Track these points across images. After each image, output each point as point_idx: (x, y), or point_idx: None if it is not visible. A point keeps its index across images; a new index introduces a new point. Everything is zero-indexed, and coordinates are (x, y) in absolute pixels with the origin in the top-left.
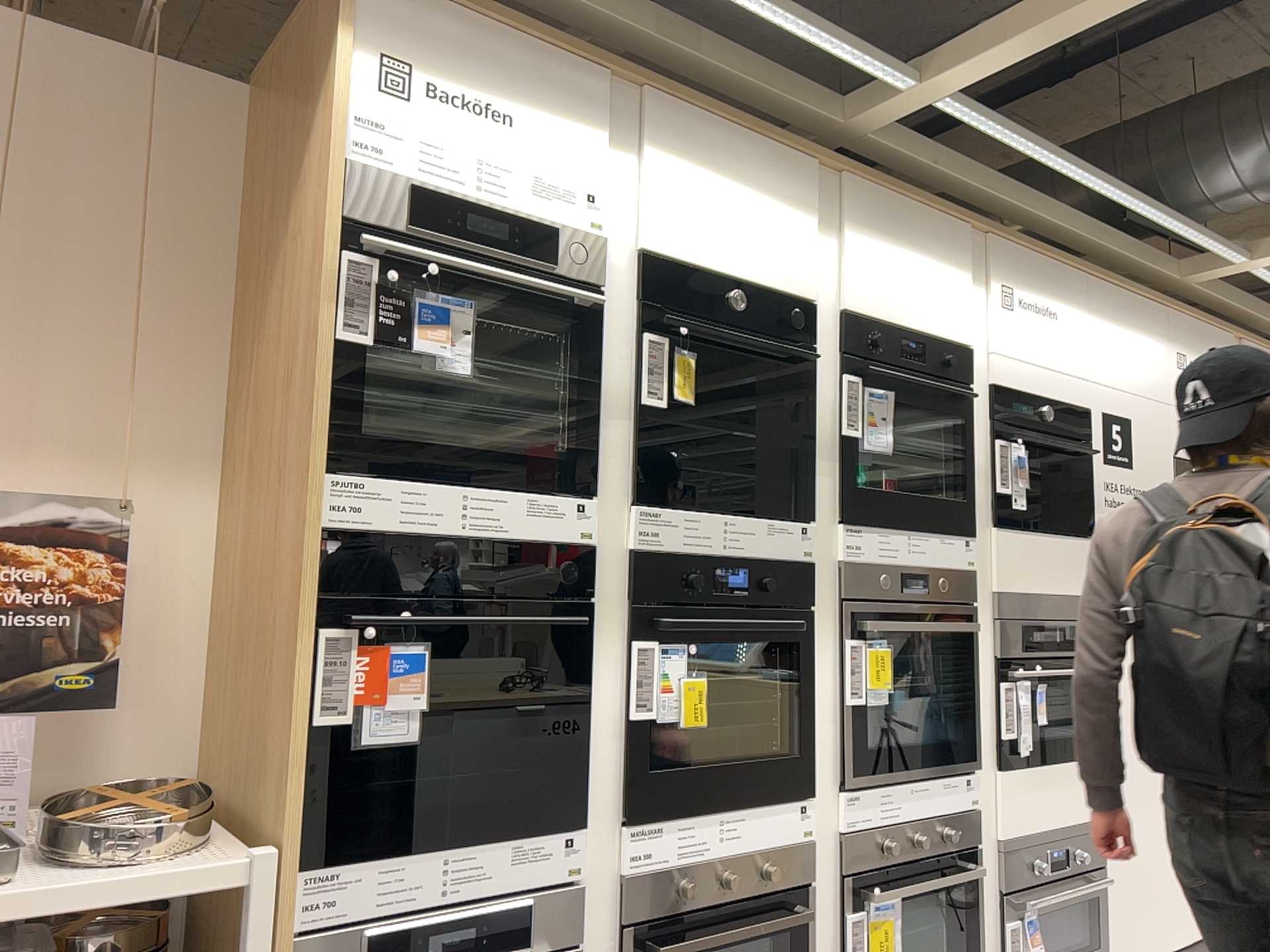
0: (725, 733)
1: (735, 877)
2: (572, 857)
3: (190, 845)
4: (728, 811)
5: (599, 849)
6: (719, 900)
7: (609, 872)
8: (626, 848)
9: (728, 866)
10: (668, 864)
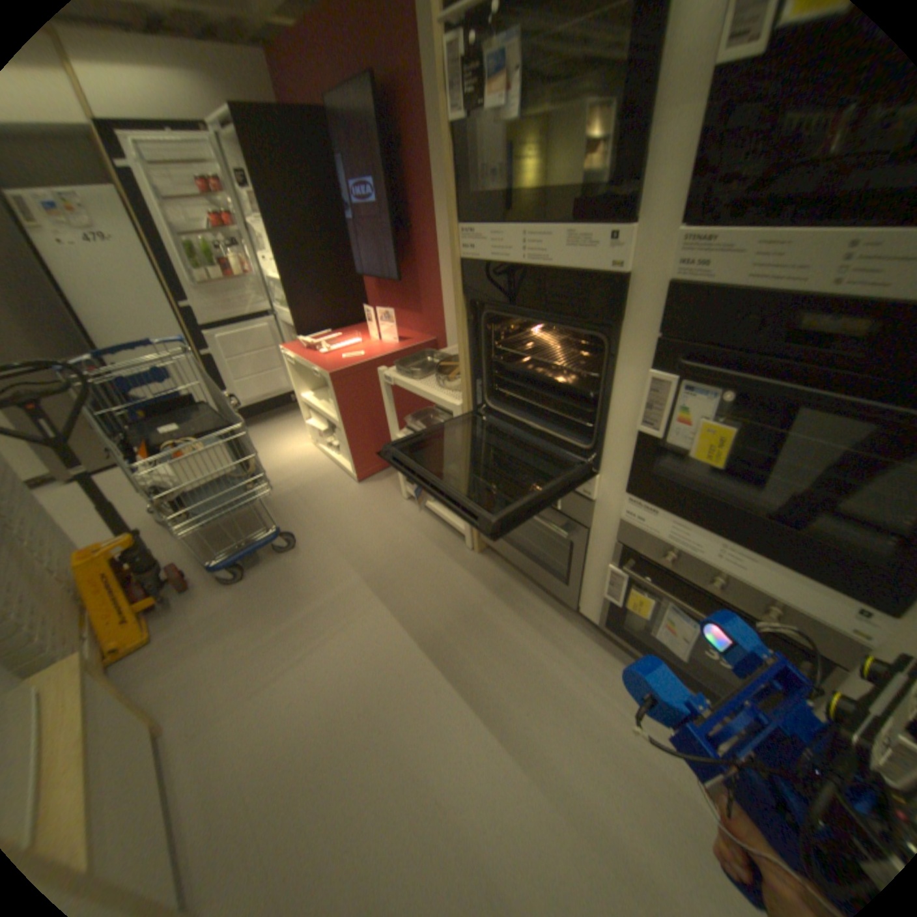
0: (801, 490)
1: (722, 589)
2: (586, 487)
3: (460, 392)
4: (740, 546)
5: (611, 495)
6: (706, 590)
7: (616, 510)
8: (625, 506)
9: (725, 579)
10: (659, 537)
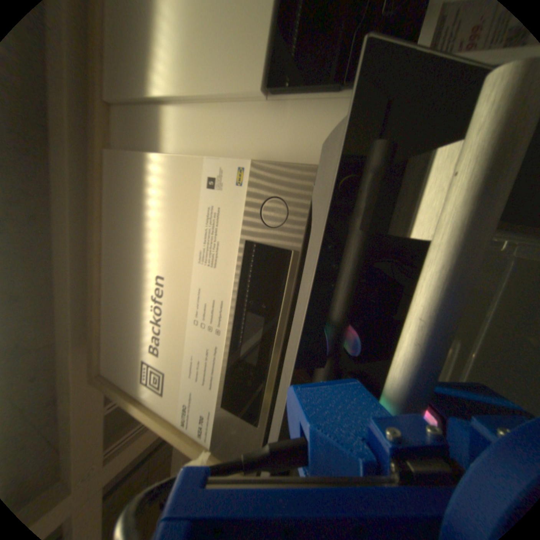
0: None
1: None
2: None
3: None
4: None
5: None
6: None
7: None
8: None
9: None
10: None
